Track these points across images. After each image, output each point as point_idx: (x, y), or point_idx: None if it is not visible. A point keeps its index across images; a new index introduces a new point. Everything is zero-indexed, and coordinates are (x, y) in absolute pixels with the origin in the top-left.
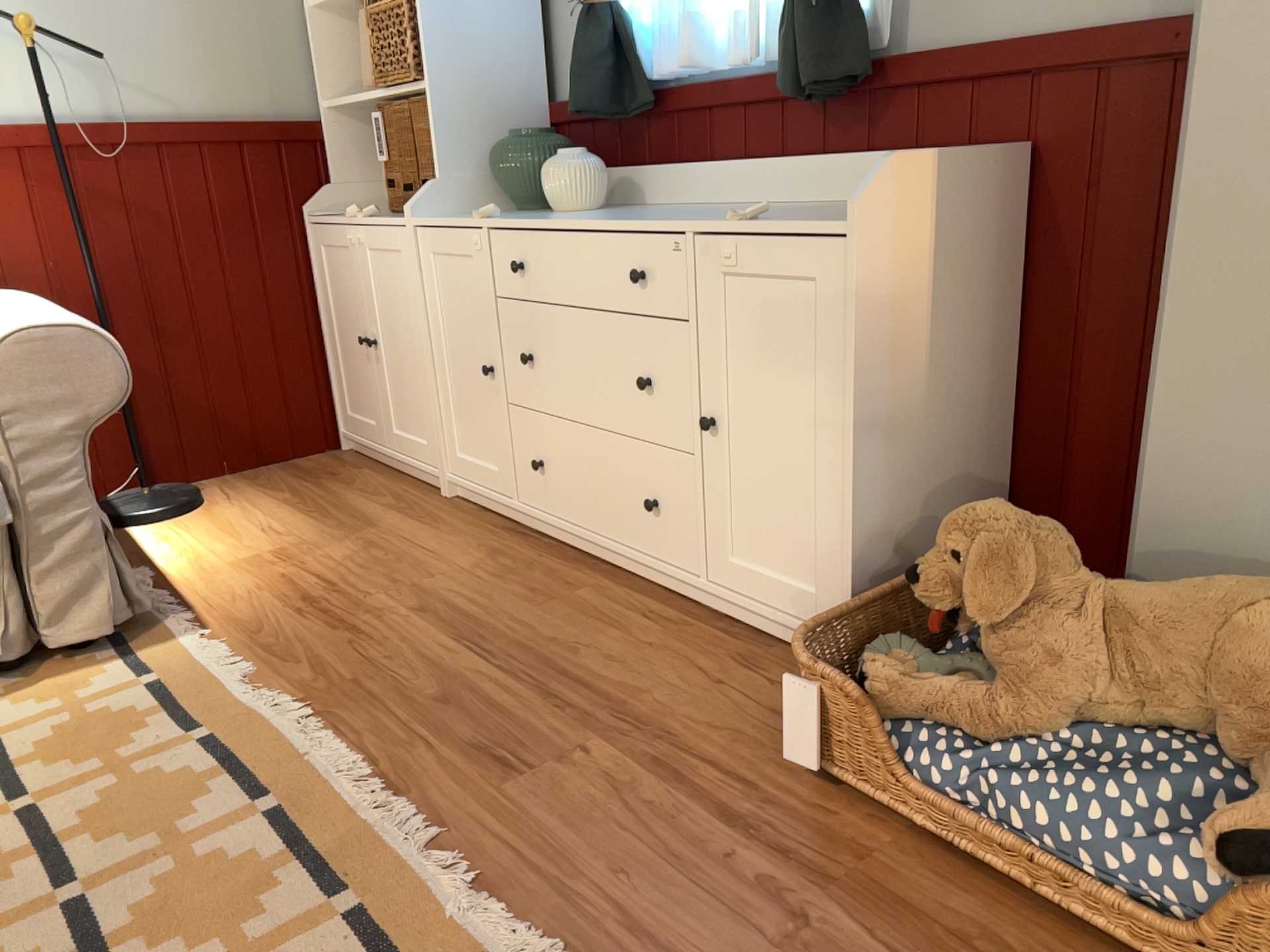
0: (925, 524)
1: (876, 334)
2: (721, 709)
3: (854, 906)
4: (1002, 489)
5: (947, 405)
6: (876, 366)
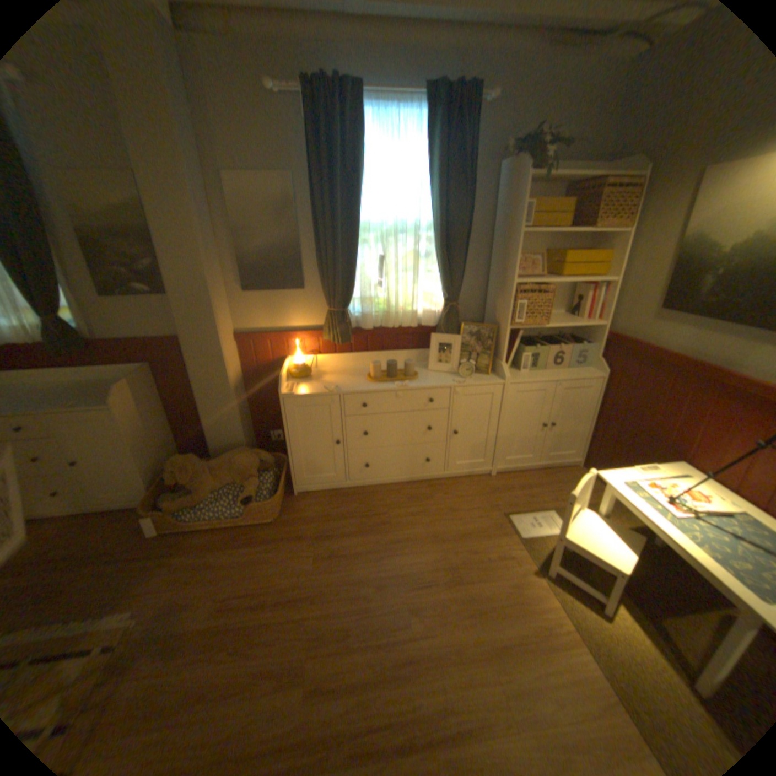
0: (157, 462)
1: (127, 428)
2: (118, 538)
3: (179, 556)
4: (173, 442)
5: (151, 432)
6: (130, 435)
